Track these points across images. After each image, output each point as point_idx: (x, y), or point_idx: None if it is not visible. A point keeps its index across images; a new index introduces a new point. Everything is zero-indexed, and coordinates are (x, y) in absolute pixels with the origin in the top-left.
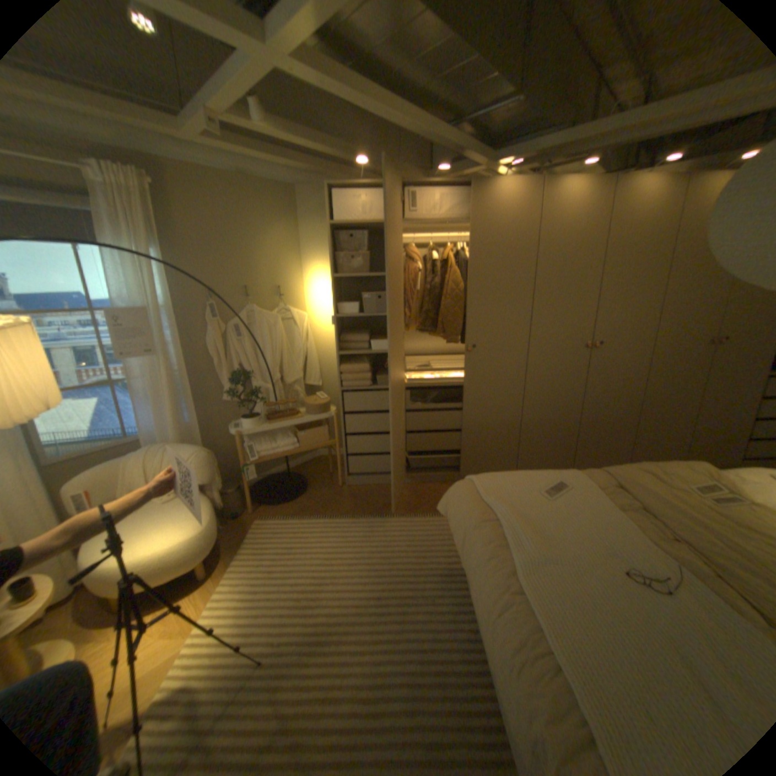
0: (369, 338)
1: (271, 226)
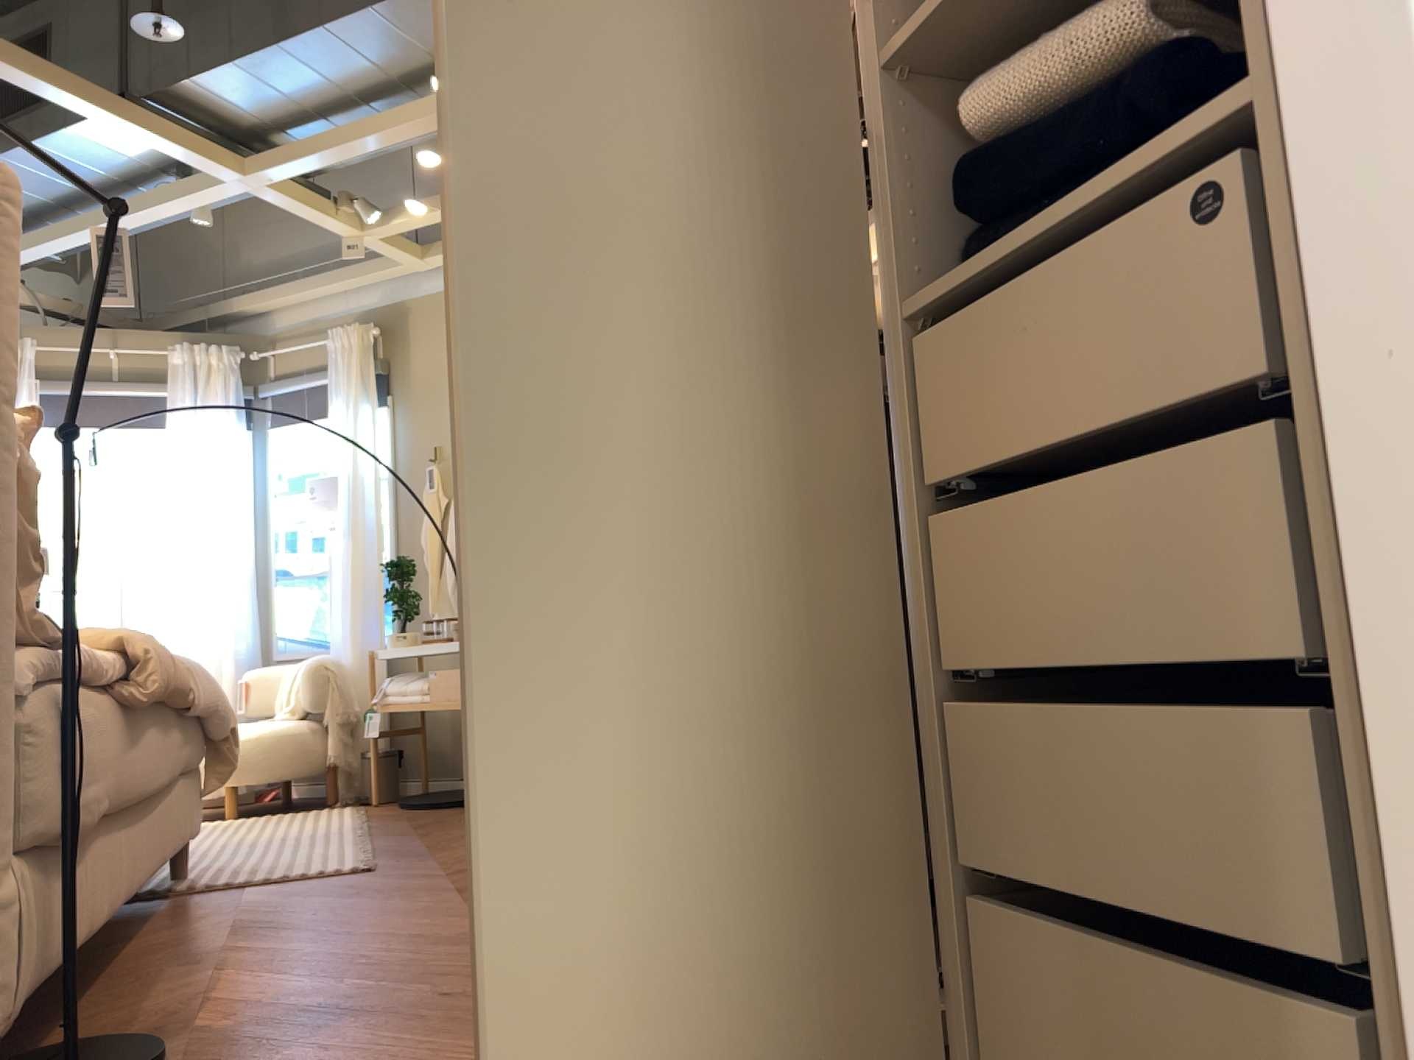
0: None
1: None
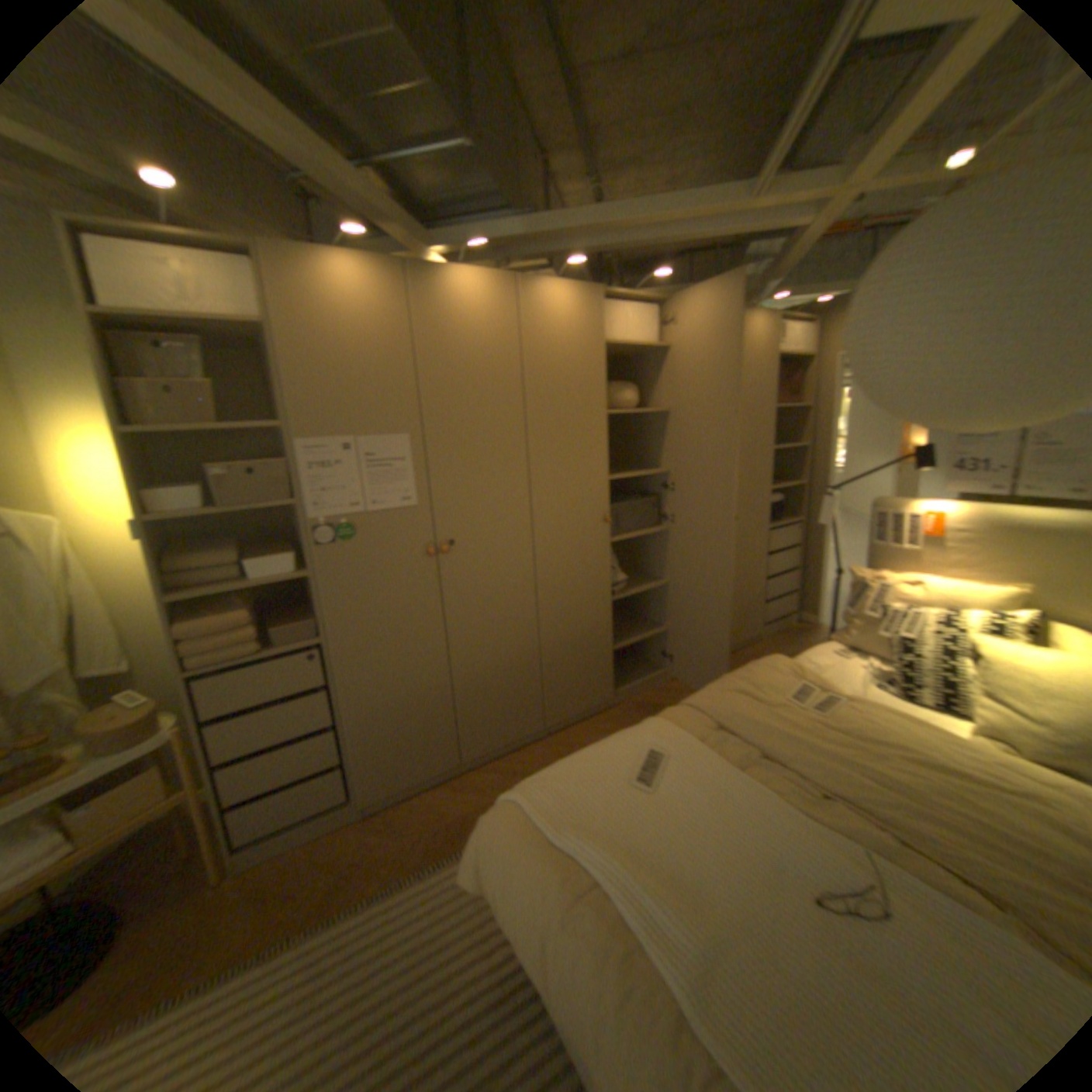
0: (241, 554)
1: None
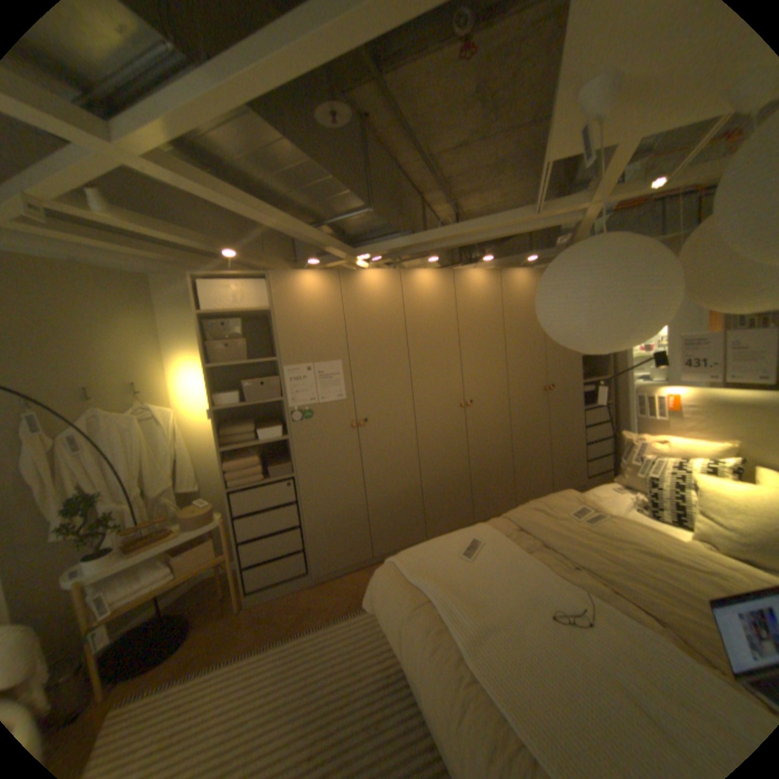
0: (254, 427)
1: (120, 317)
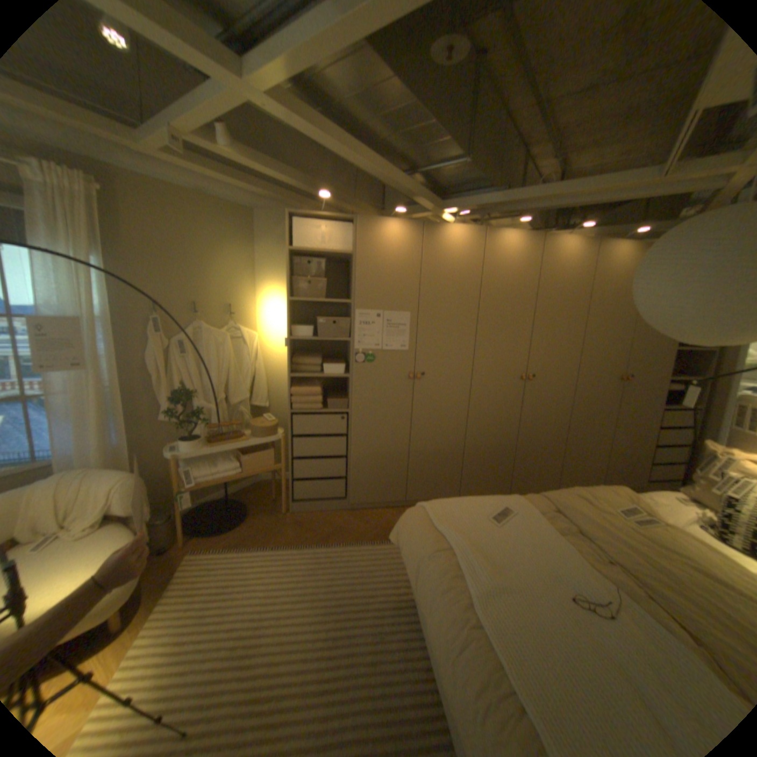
0: (321, 361)
1: (227, 246)
